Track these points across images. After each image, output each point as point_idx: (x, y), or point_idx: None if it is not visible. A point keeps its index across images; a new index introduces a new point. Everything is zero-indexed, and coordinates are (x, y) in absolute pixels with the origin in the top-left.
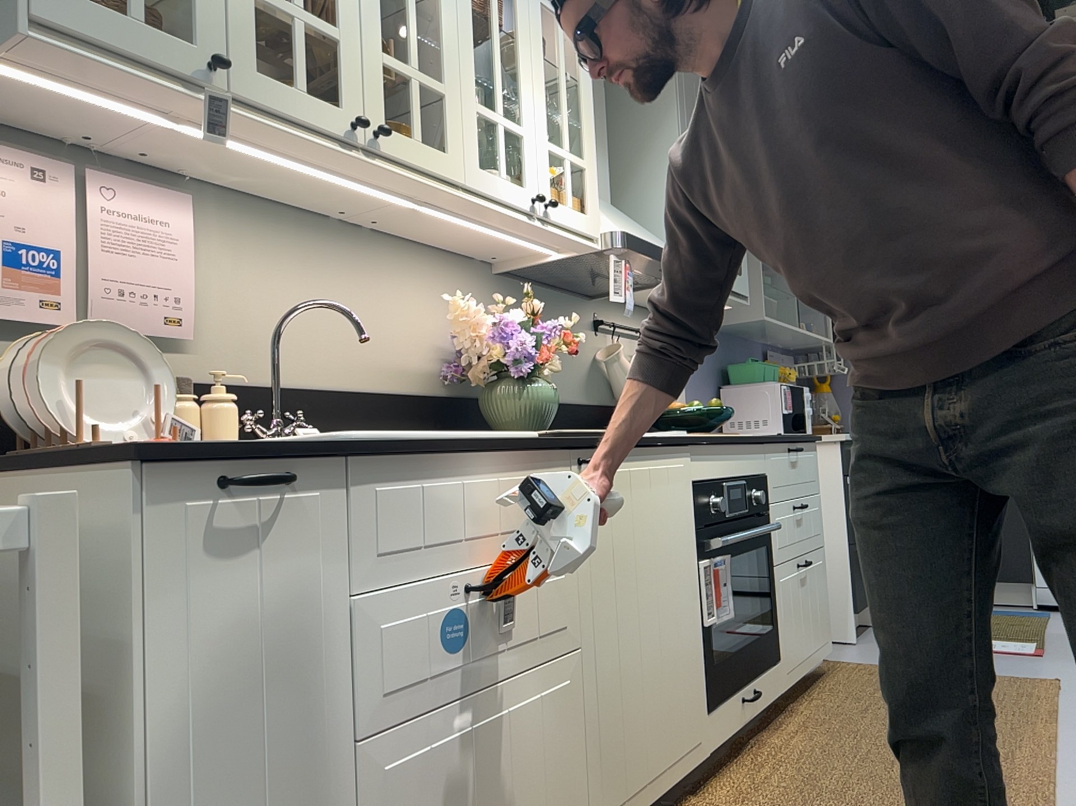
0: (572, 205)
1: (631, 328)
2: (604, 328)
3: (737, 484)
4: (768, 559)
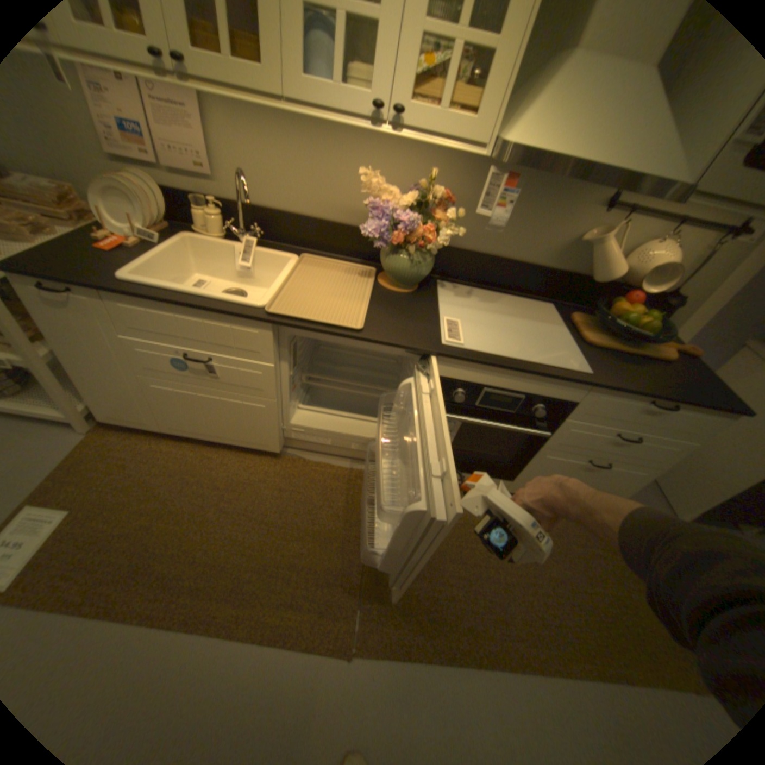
0: (466, 99)
1: (662, 213)
2: (623, 205)
3: (509, 394)
4: (537, 442)
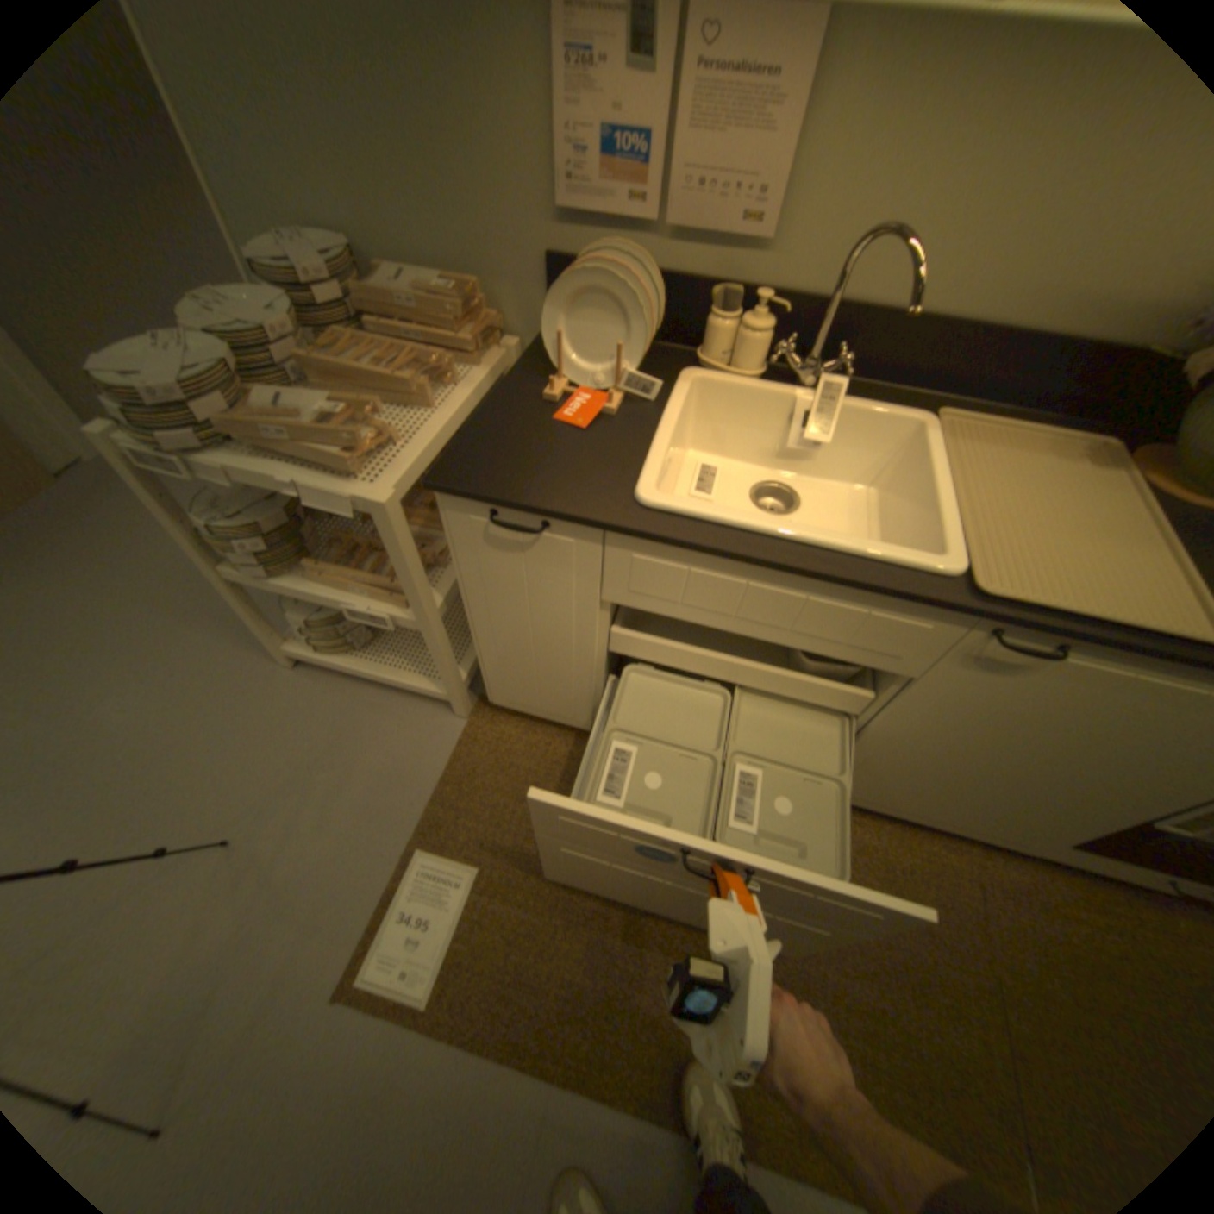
0: None
1: None
2: None
3: None
4: None
